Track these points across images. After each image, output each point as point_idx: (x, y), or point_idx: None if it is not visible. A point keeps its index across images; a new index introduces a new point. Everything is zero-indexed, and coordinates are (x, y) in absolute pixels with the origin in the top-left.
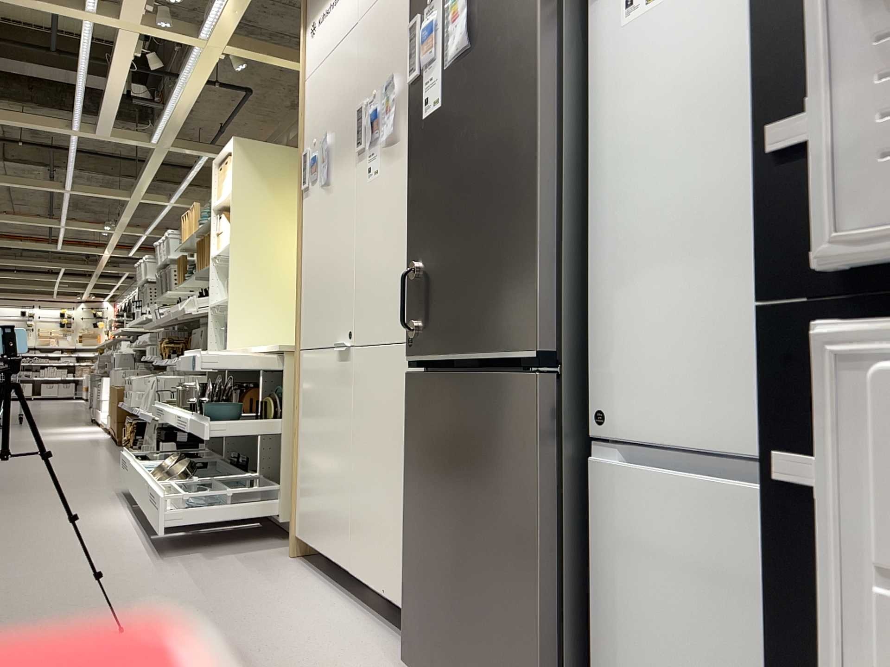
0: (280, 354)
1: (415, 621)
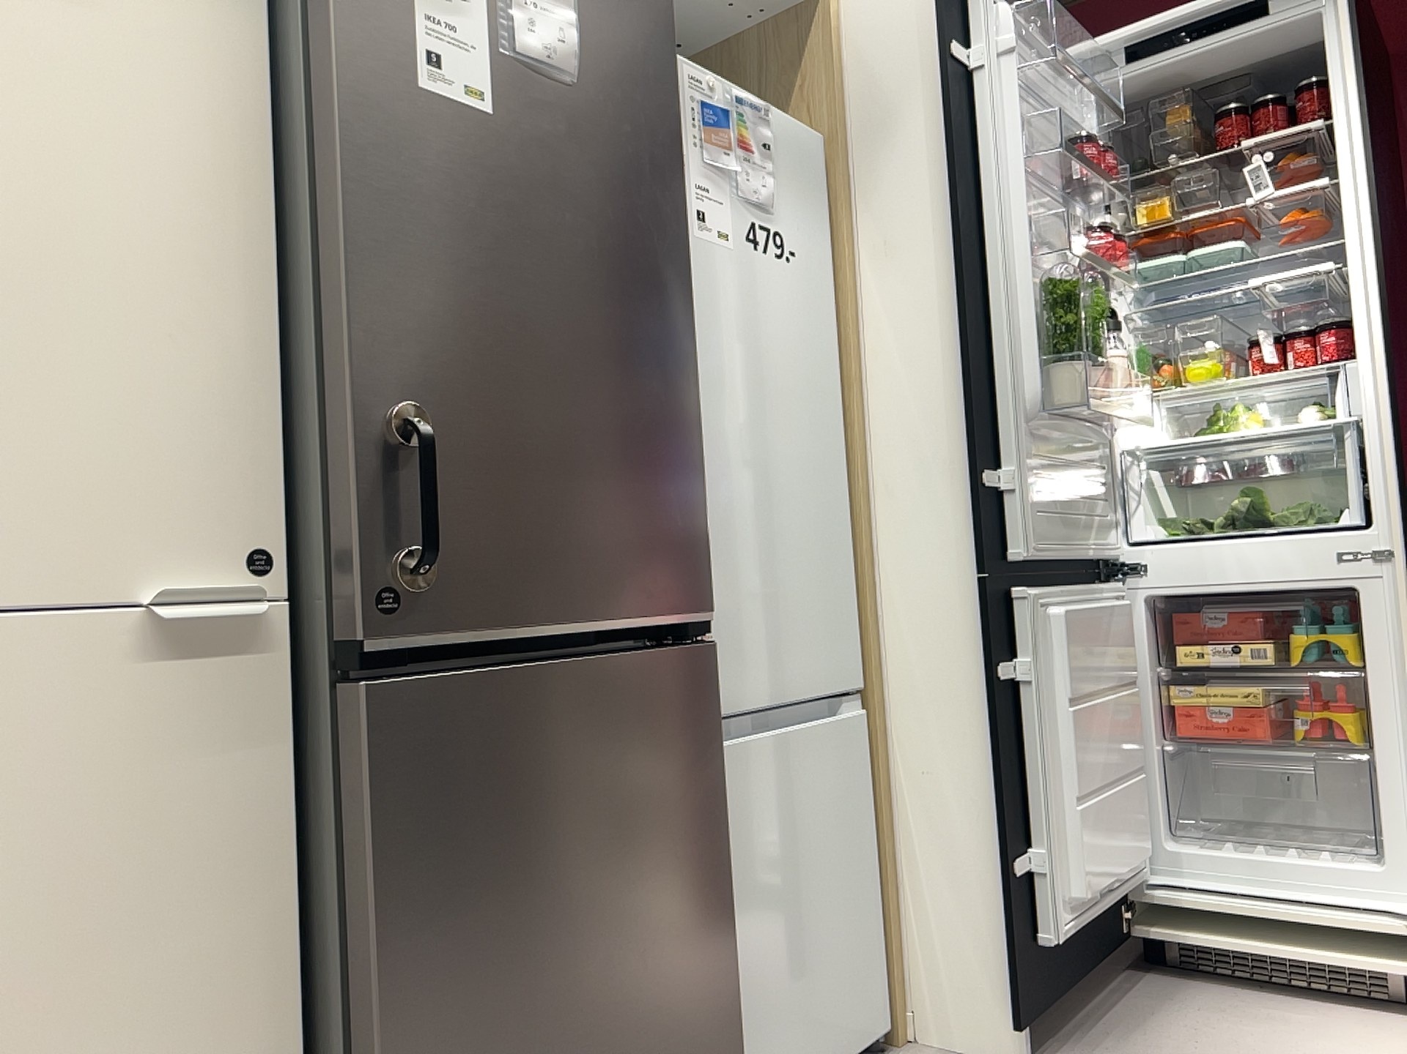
0: None
1: None
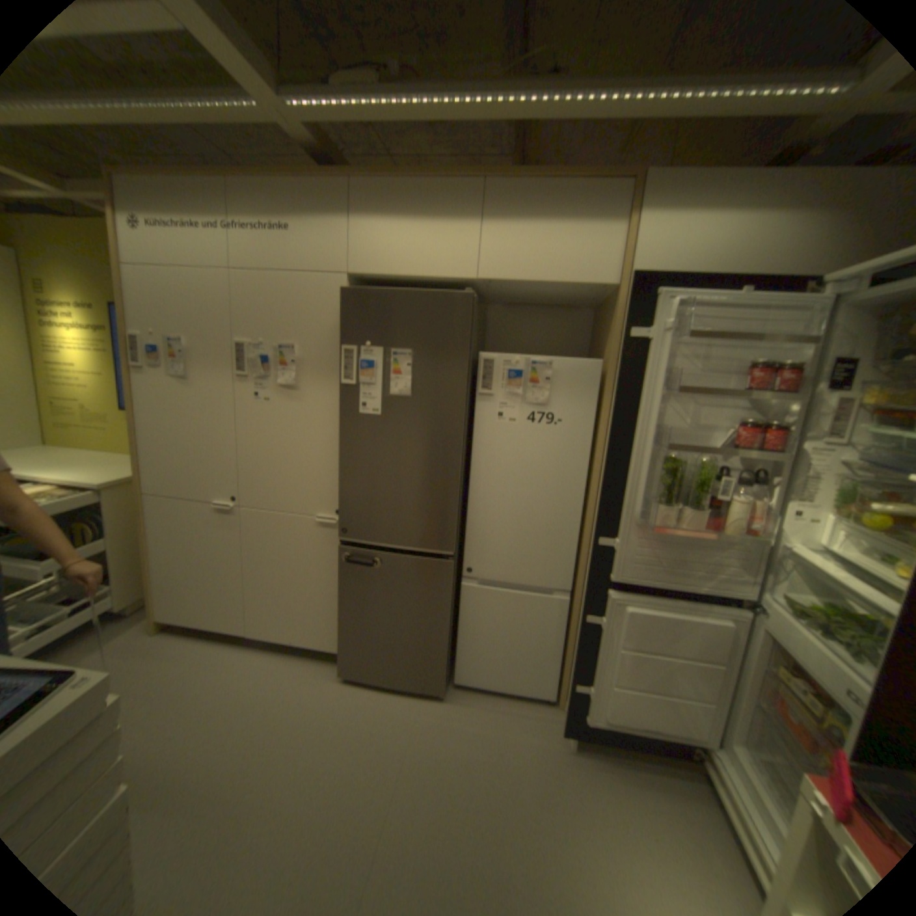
0: (91, 487)
1: (344, 655)
